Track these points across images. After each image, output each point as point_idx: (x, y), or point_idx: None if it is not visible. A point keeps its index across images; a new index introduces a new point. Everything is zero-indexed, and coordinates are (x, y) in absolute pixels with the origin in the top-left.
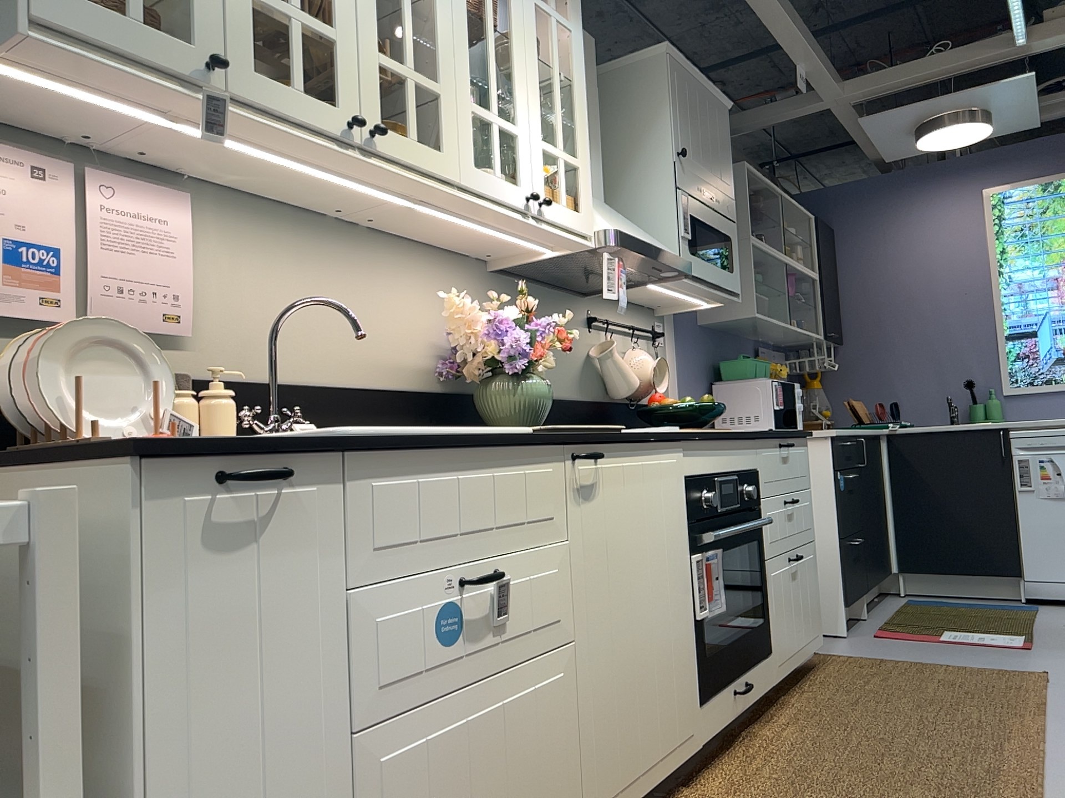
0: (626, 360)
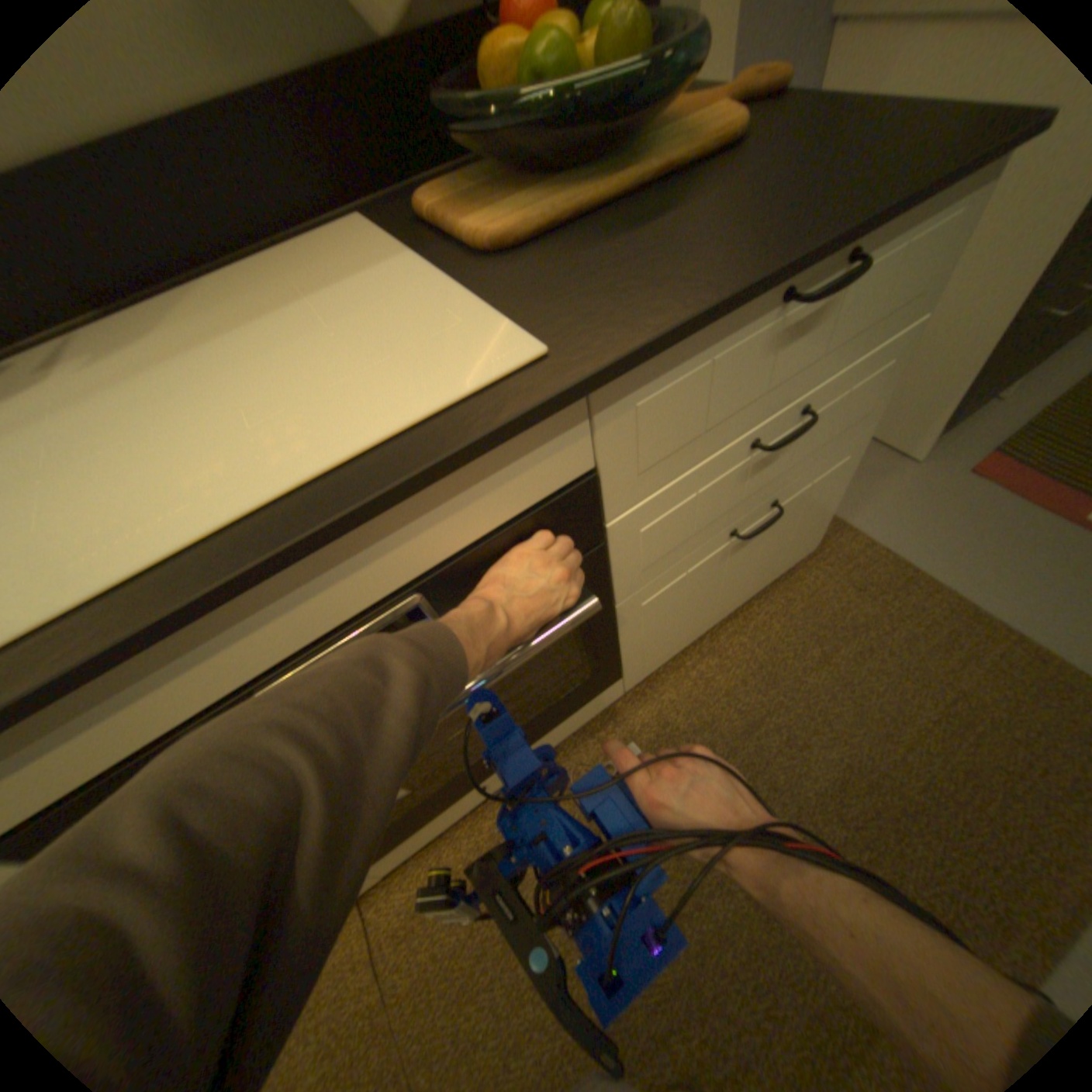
0: None
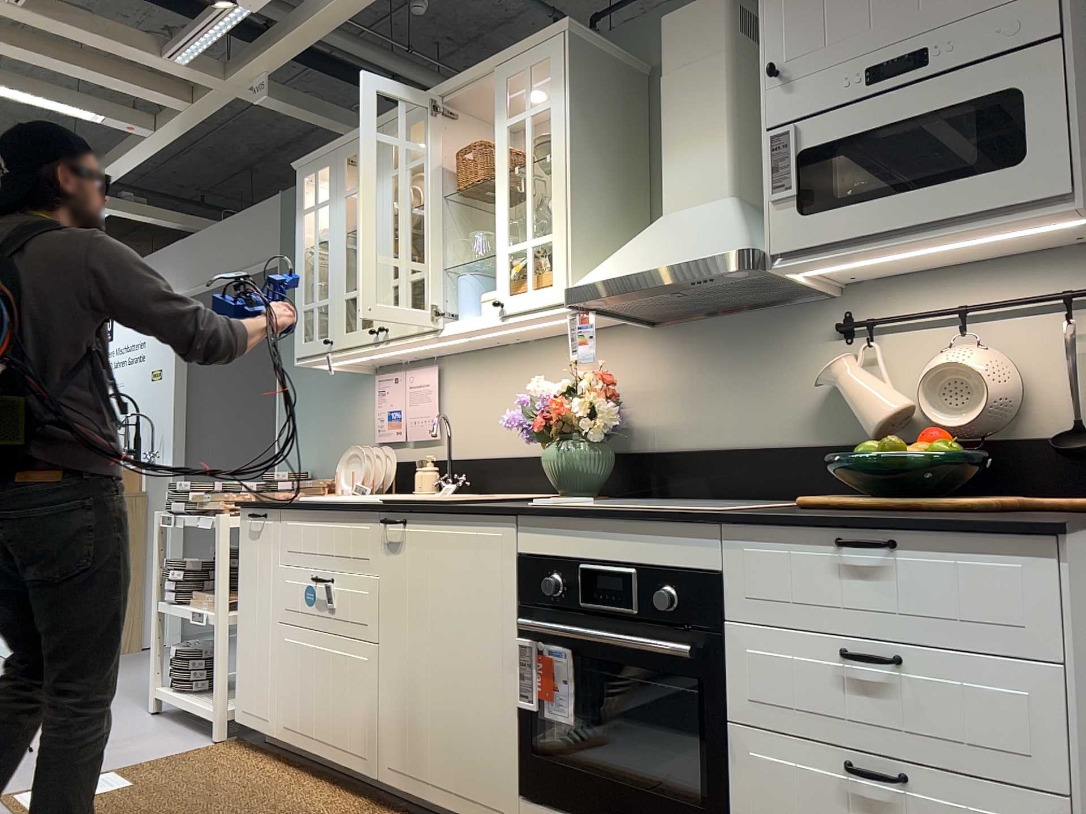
0: (862, 382)
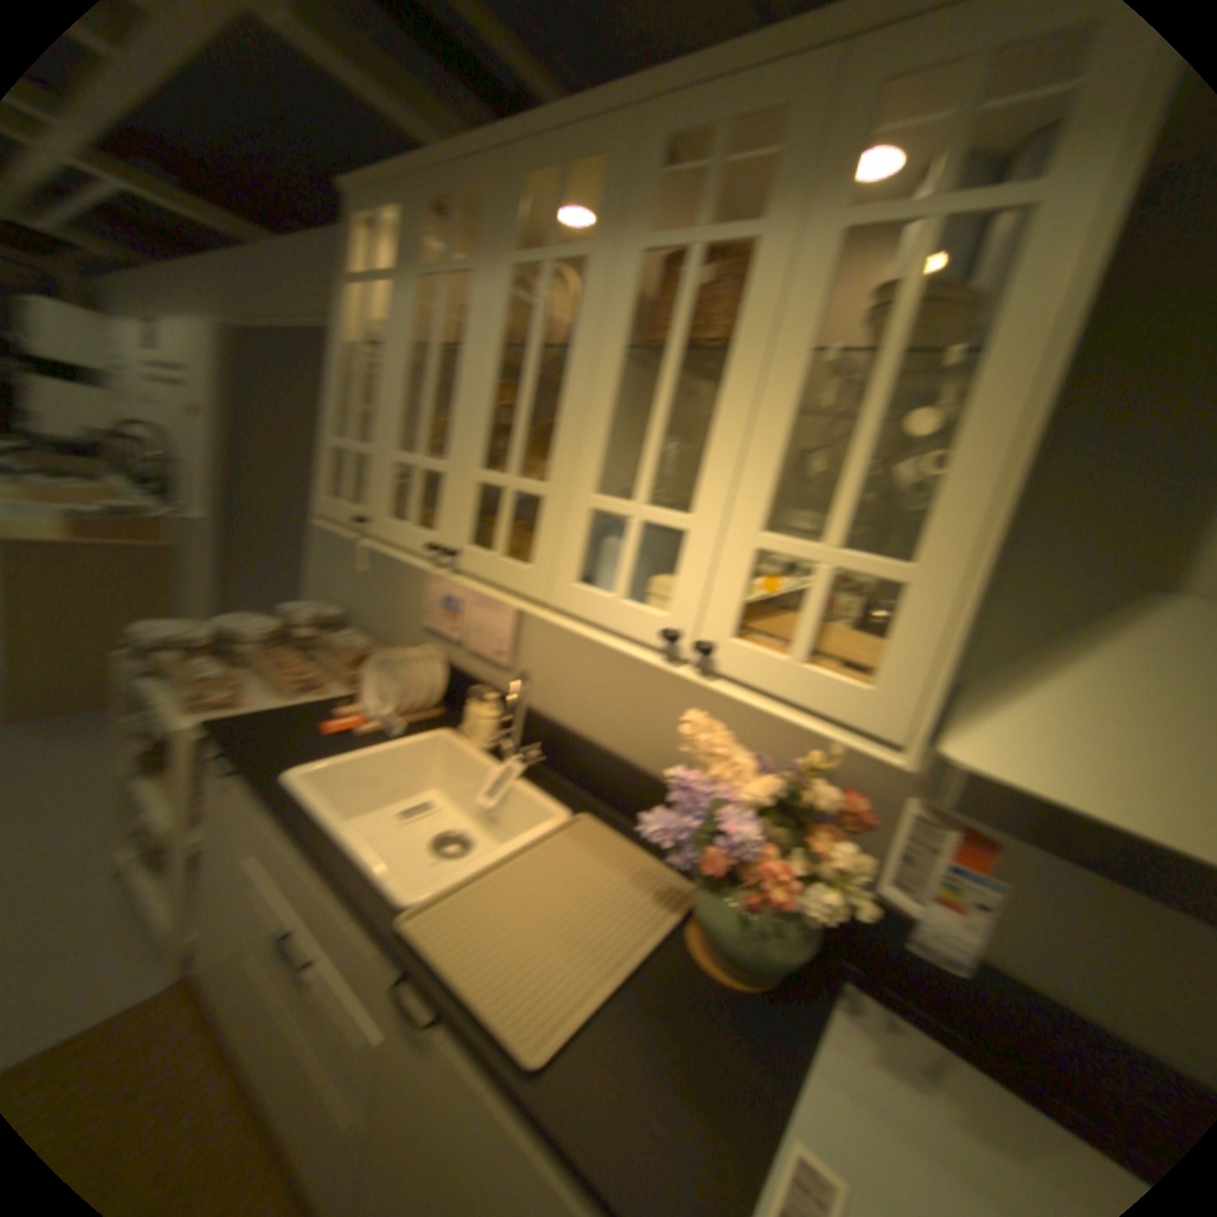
0: None
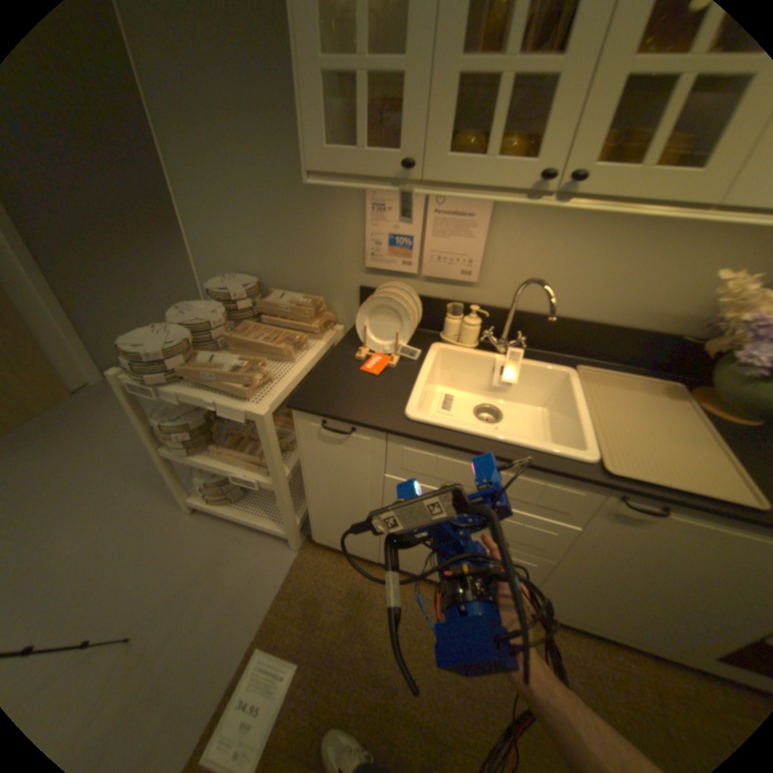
0: None
